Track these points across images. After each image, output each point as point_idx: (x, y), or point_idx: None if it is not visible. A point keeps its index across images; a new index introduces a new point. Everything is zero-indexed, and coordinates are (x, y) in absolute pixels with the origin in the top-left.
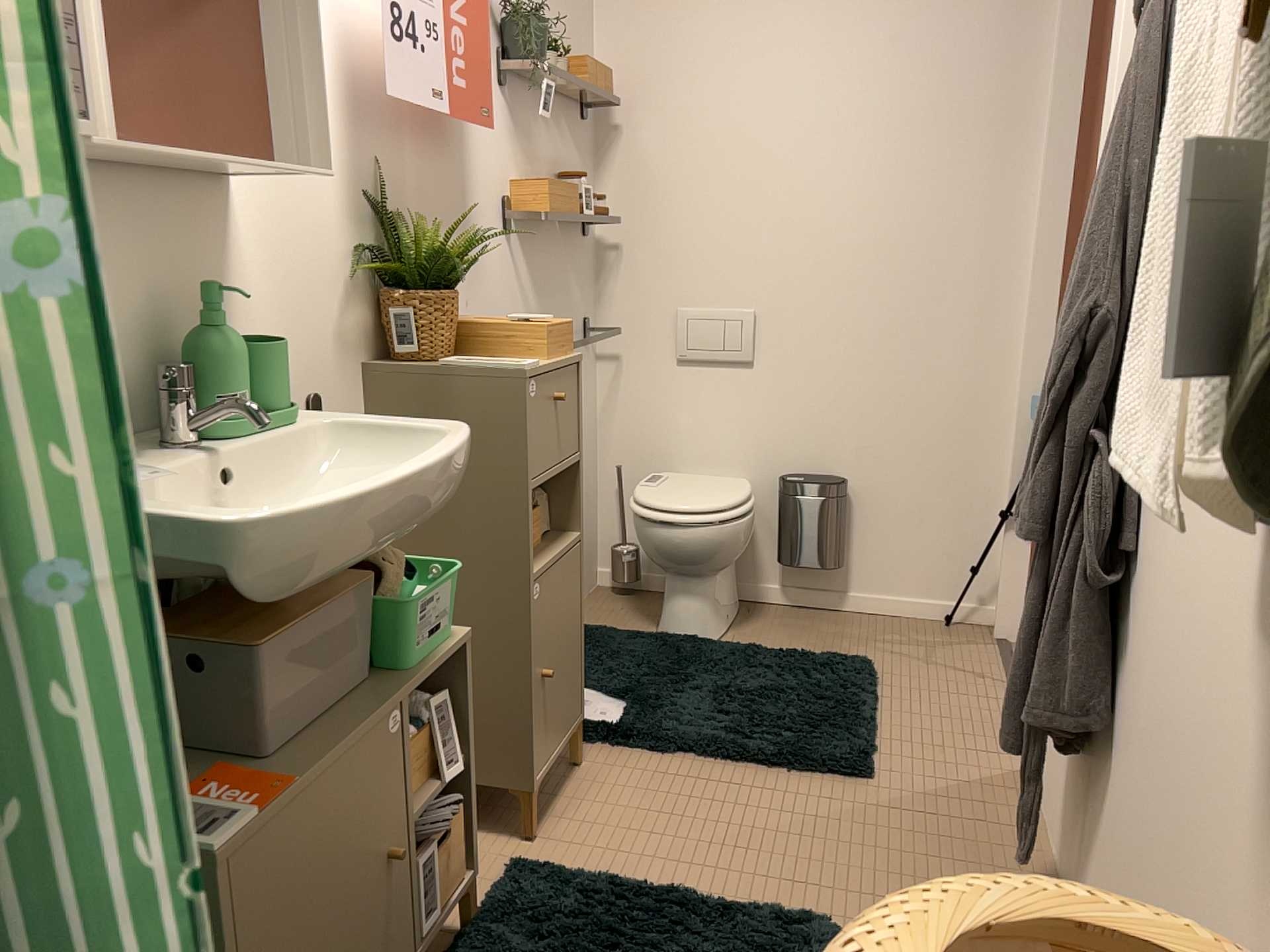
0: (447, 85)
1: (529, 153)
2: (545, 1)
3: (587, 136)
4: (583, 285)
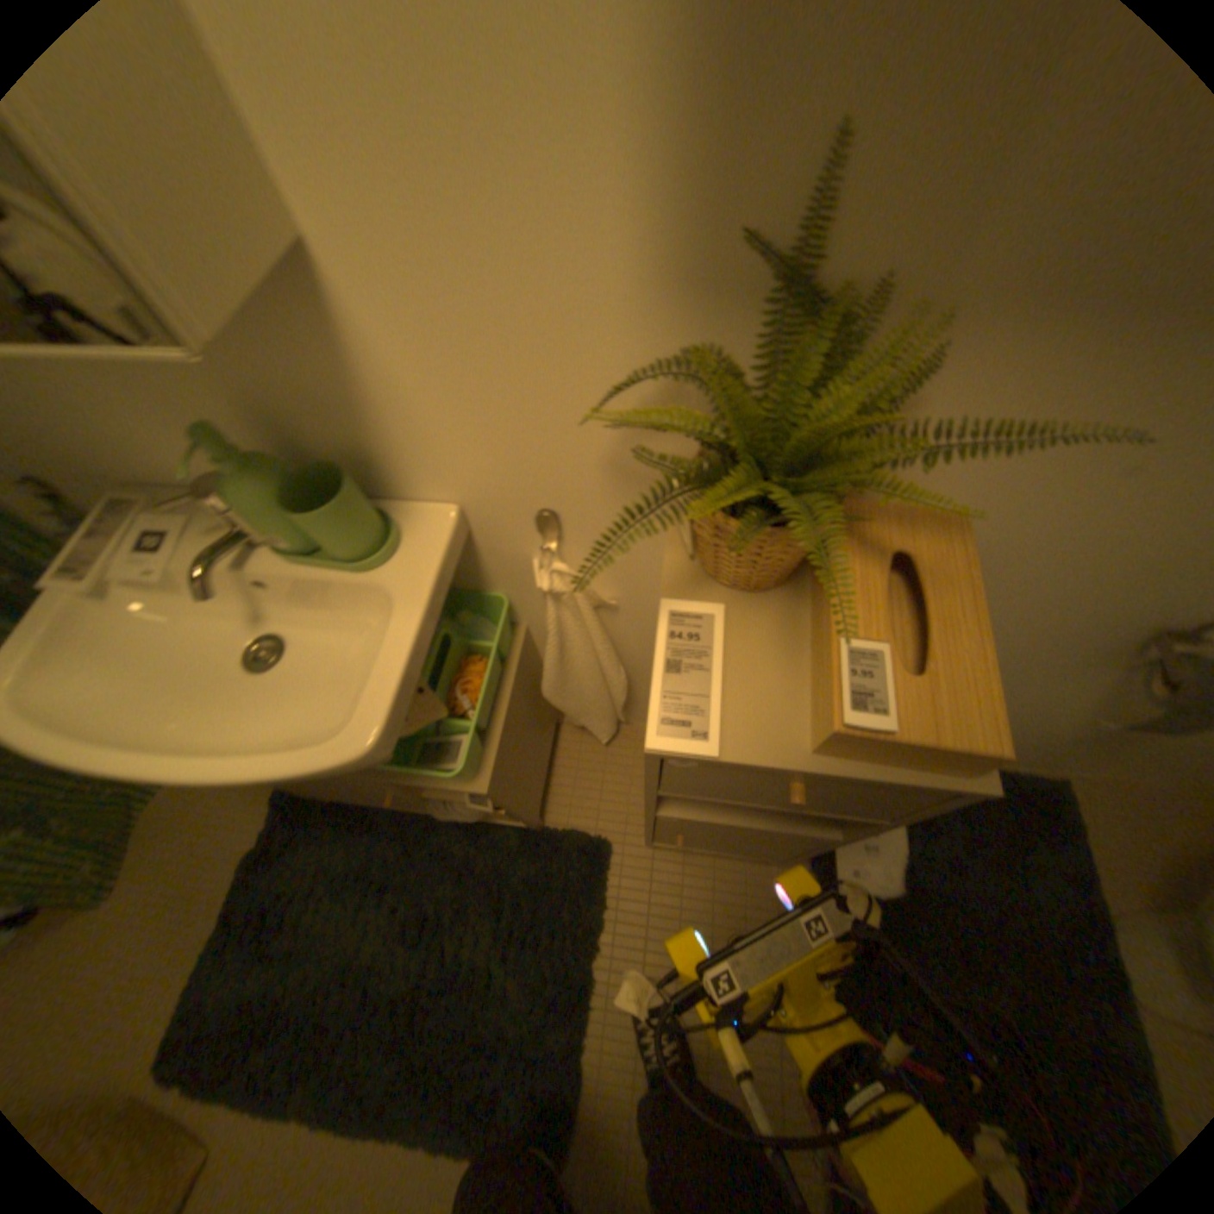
0: None
1: None
2: None
3: None
4: None
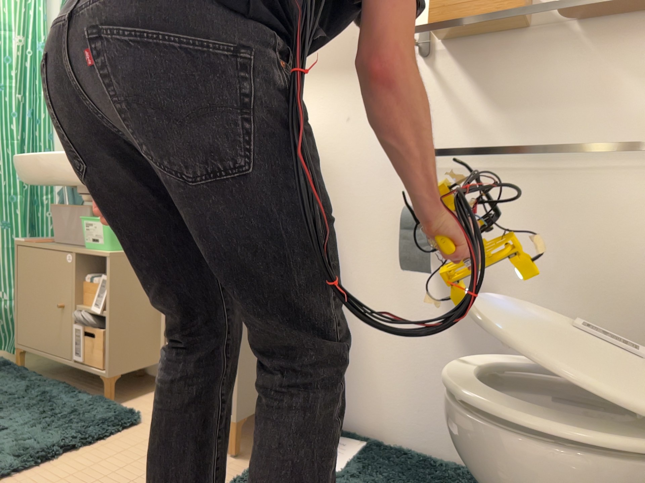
0: None
1: None
2: None
3: None
4: None
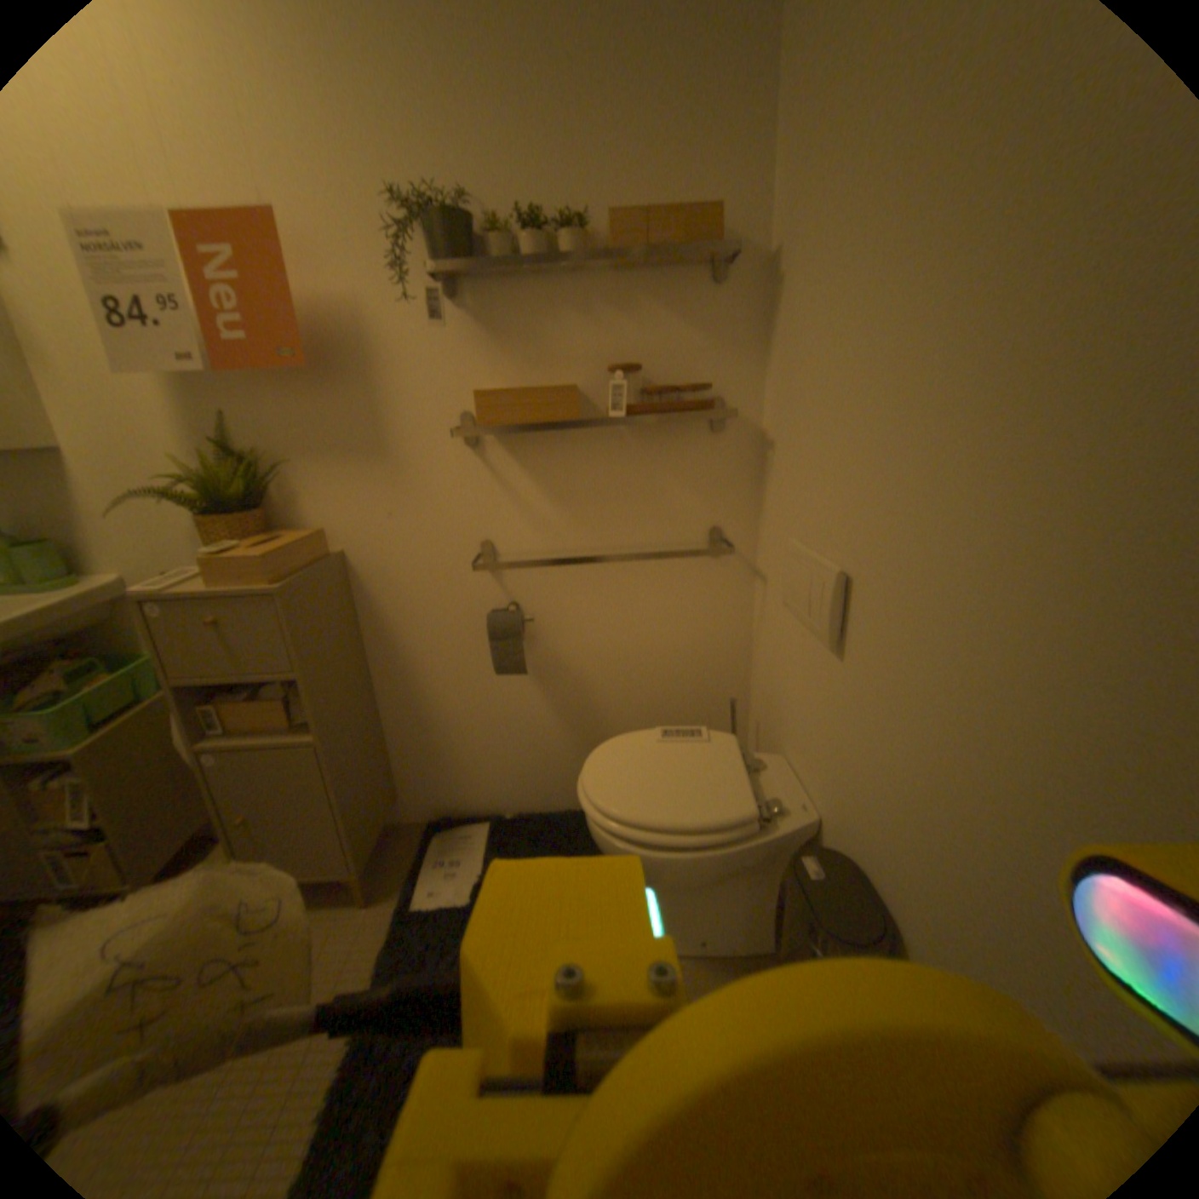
0: (200, 339)
1: (531, 350)
2: (581, 141)
3: (737, 291)
4: (711, 486)
